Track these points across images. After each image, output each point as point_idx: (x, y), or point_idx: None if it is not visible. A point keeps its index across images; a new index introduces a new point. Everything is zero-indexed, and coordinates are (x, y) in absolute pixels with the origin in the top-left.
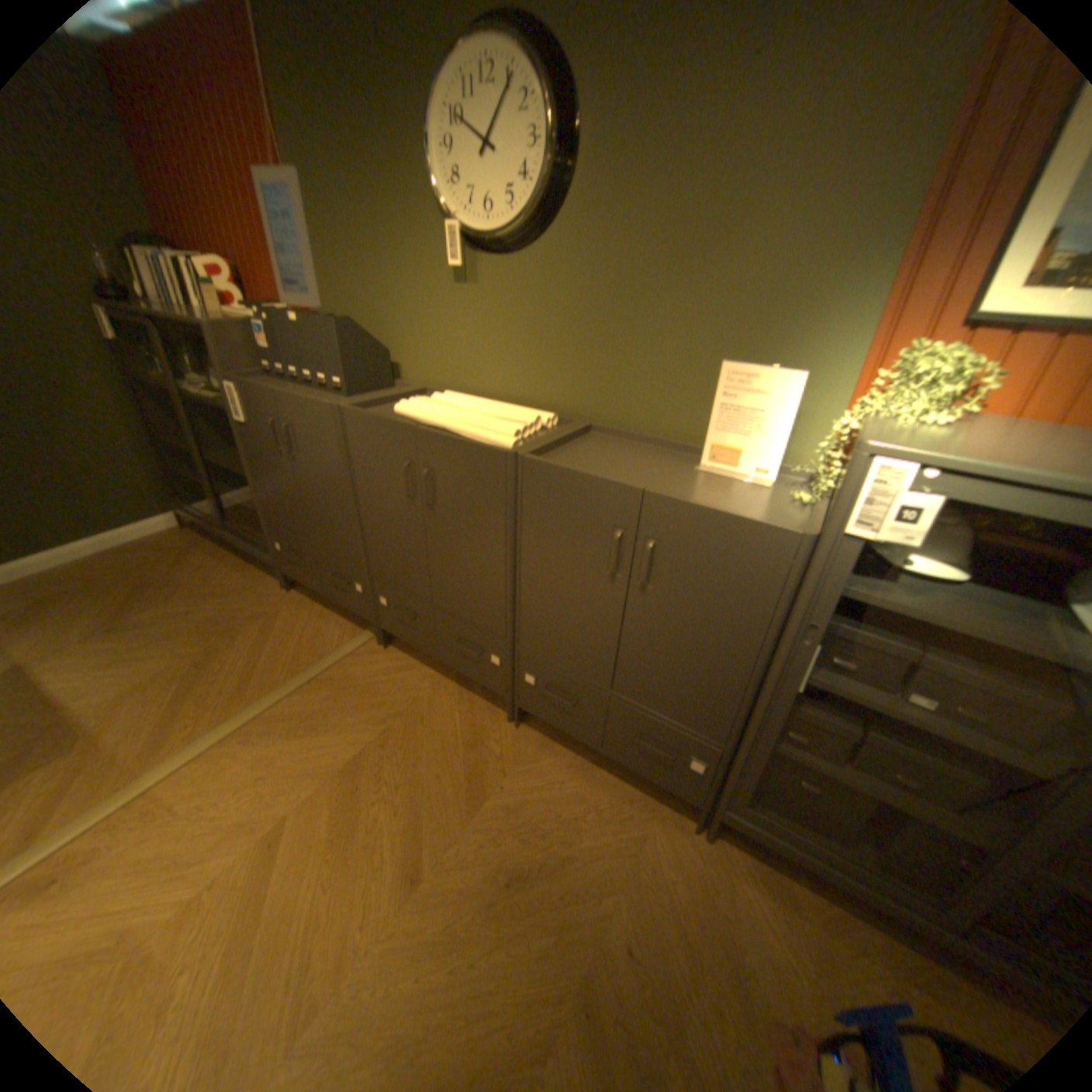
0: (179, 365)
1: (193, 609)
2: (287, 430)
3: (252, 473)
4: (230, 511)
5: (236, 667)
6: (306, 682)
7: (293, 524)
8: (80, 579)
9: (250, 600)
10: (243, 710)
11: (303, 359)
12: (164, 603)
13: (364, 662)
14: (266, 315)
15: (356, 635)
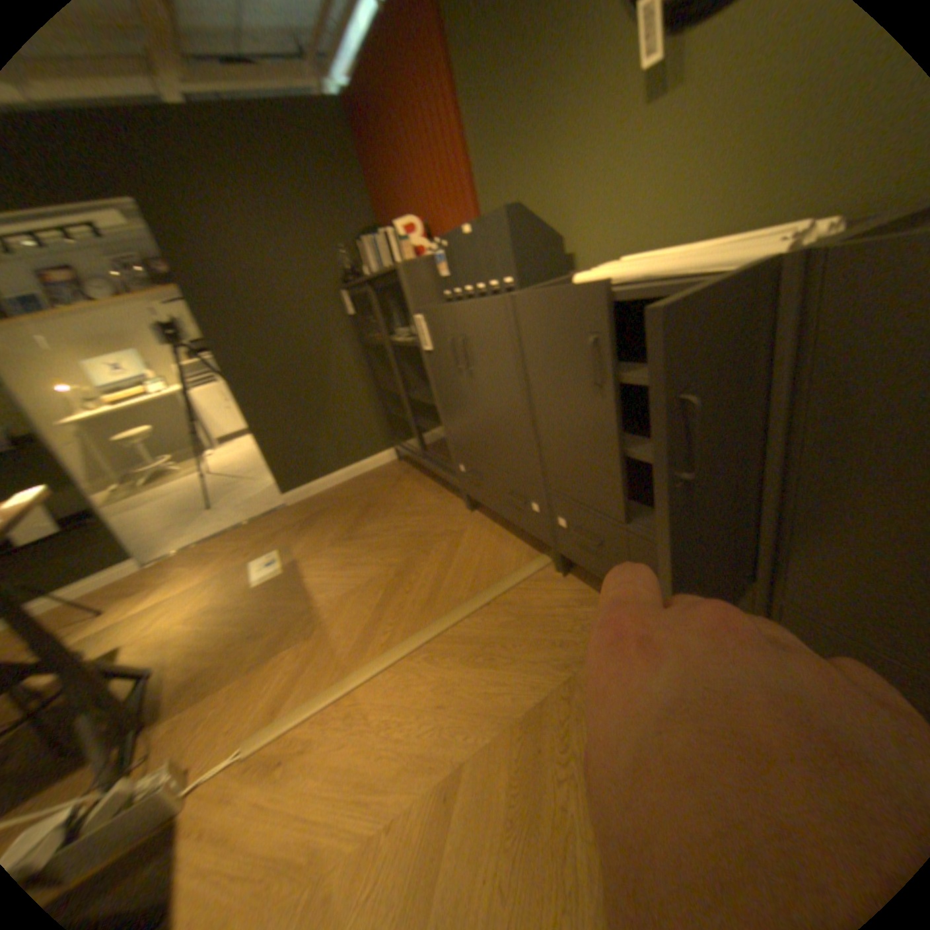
0: (395, 326)
1: (402, 524)
2: (466, 345)
3: (442, 400)
4: (431, 444)
5: (429, 580)
6: (487, 603)
7: (475, 445)
8: (338, 498)
9: (444, 518)
10: (431, 625)
11: (480, 273)
12: (384, 519)
13: (544, 590)
14: (448, 242)
15: (534, 559)
